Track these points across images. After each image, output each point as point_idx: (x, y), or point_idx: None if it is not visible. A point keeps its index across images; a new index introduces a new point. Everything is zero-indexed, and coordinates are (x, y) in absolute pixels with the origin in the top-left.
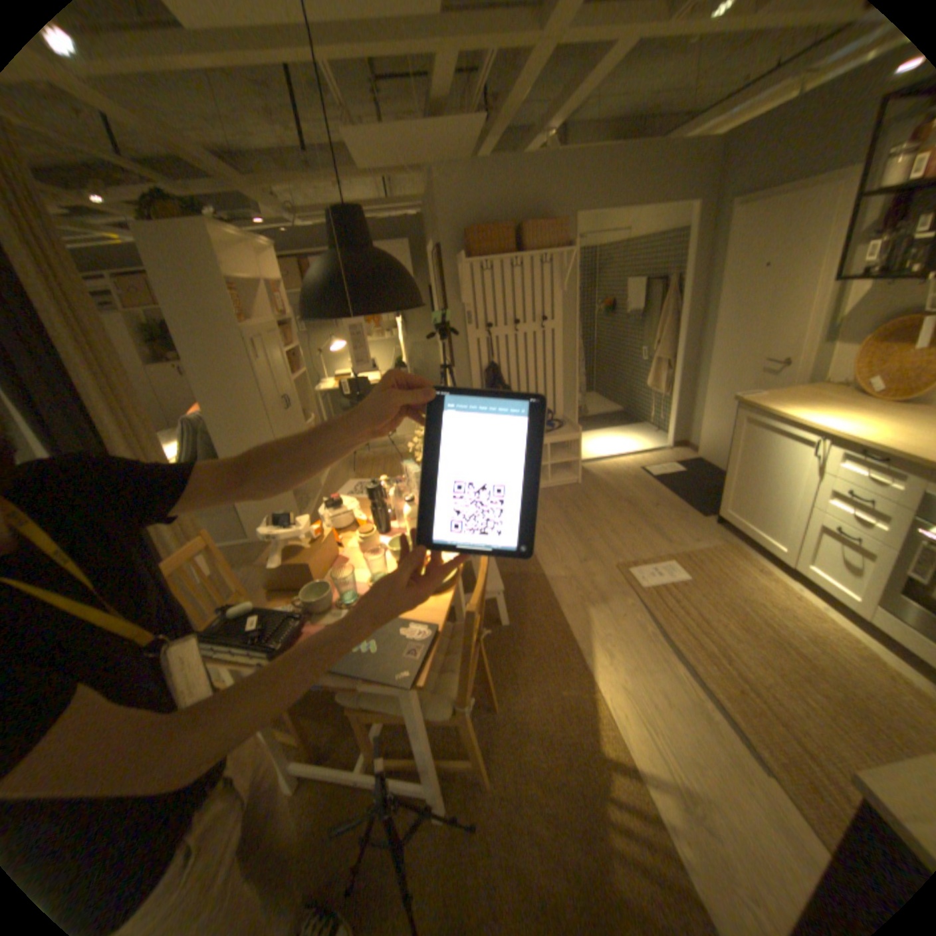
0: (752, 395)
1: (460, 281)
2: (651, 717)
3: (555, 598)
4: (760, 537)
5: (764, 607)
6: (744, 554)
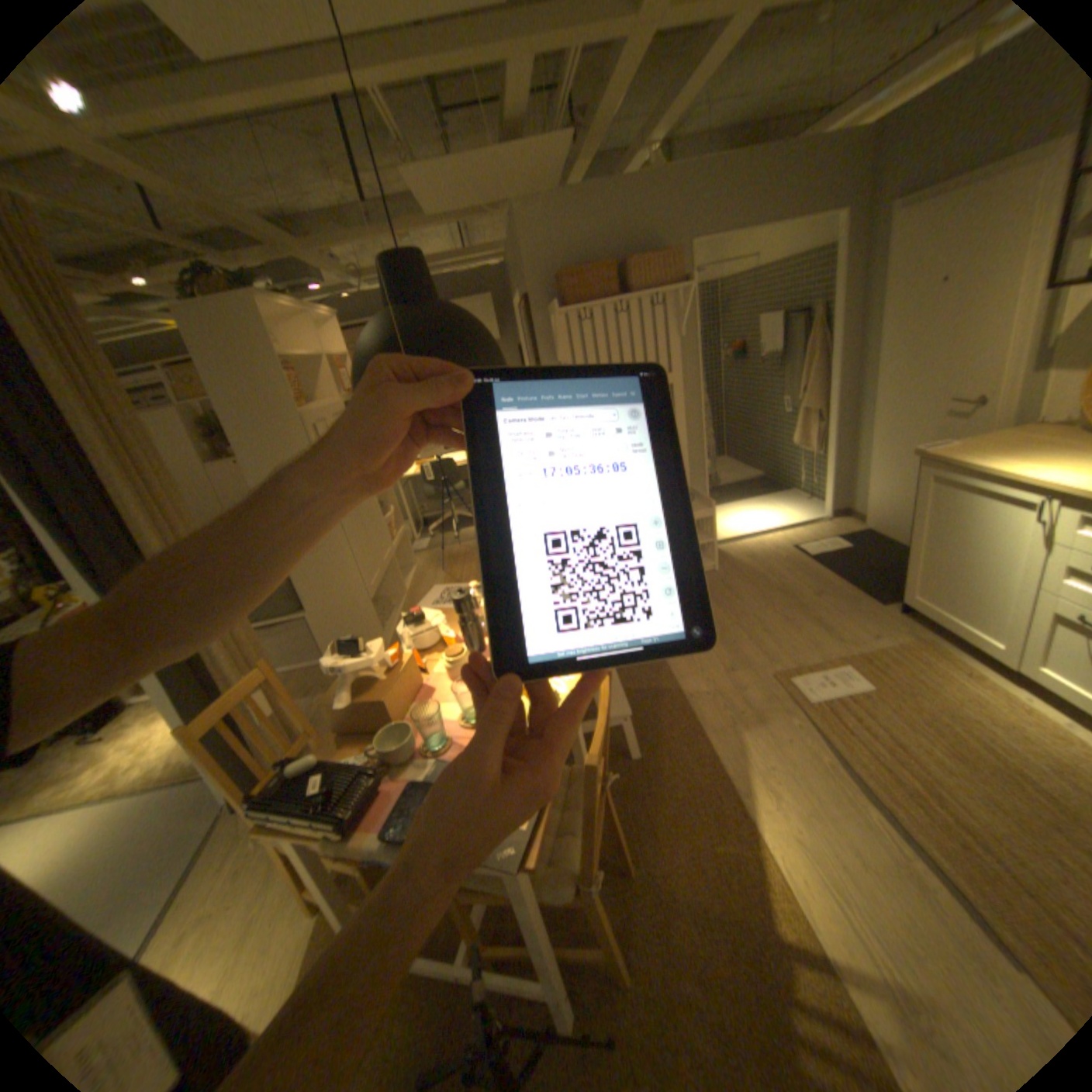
0: (939, 447)
1: (554, 336)
2: (840, 883)
3: (698, 721)
4: (965, 630)
5: (980, 724)
6: (944, 653)
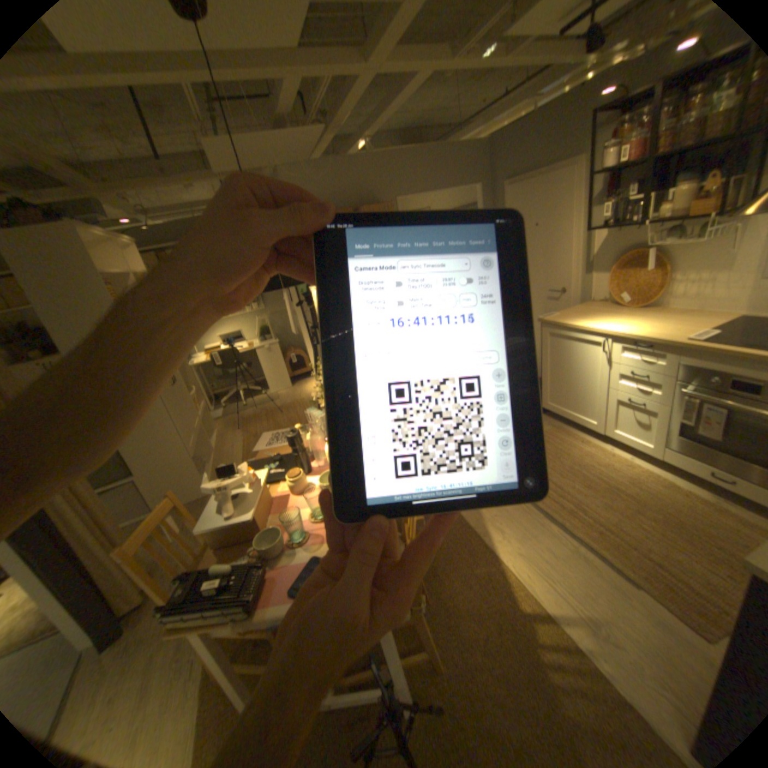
0: (549, 316)
1: None
2: (546, 571)
3: None
4: (575, 417)
5: (593, 467)
6: (567, 432)
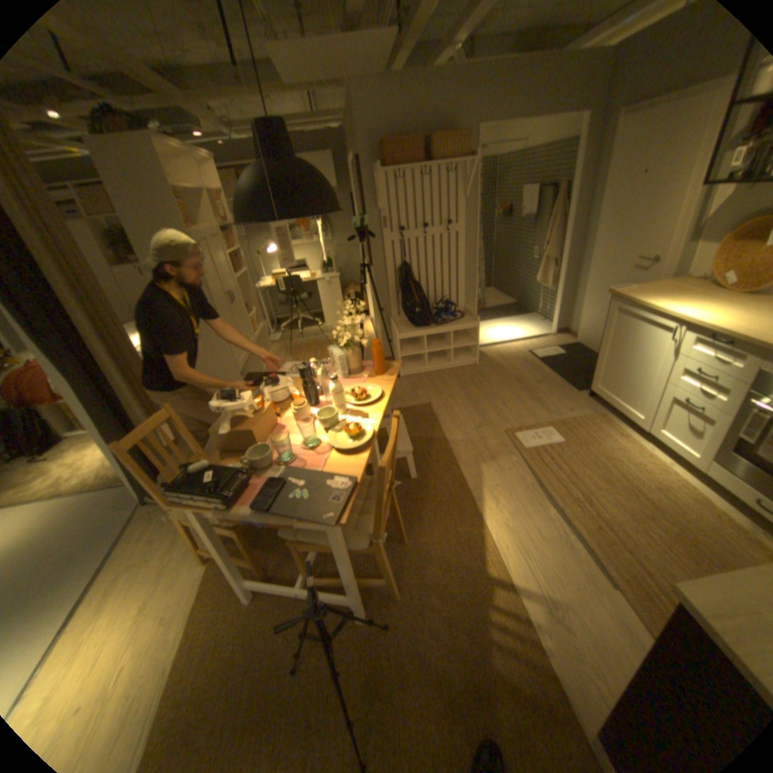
0: (623, 288)
1: (376, 188)
2: (526, 546)
3: (454, 456)
4: (623, 407)
5: (622, 462)
6: (609, 420)
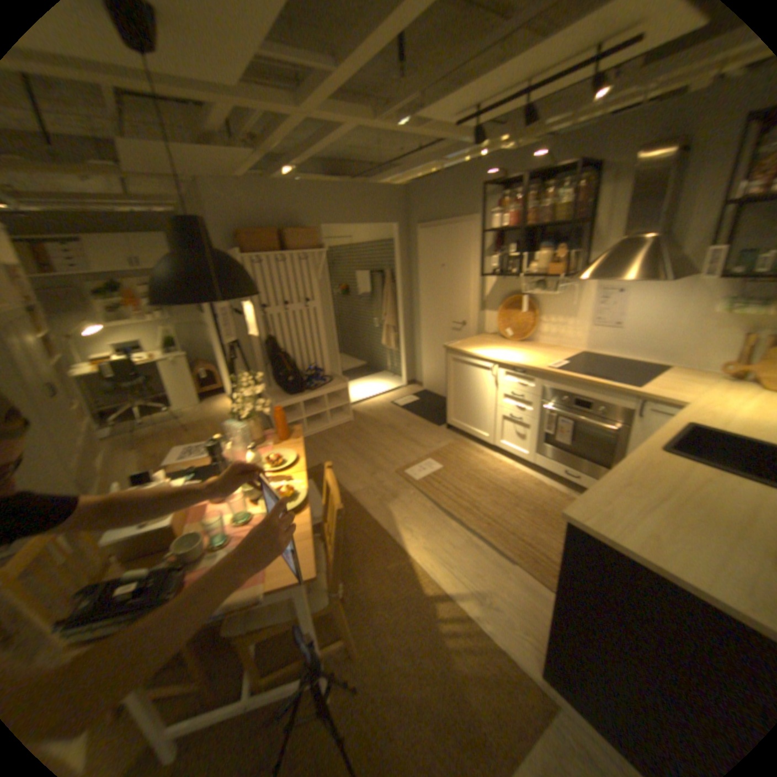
0: (452, 344)
1: None
2: (446, 559)
3: (362, 505)
4: (473, 431)
5: (485, 471)
6: (467, 443)
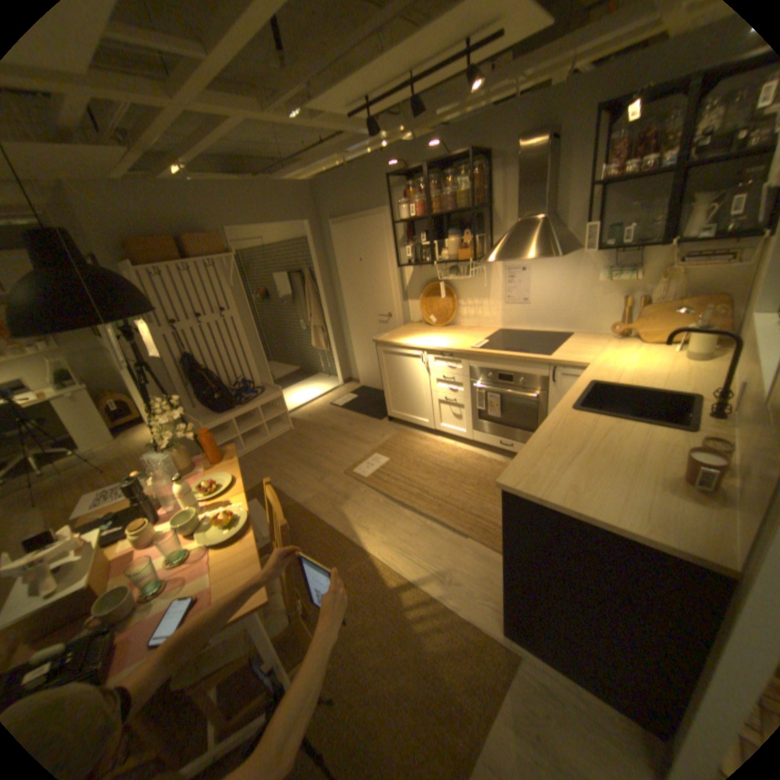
0: (380, 337)
1: None
2: (403, 549)
3: (313, 514)
4: (413, 419)
5: (429, 456)
6: (408, 432)
